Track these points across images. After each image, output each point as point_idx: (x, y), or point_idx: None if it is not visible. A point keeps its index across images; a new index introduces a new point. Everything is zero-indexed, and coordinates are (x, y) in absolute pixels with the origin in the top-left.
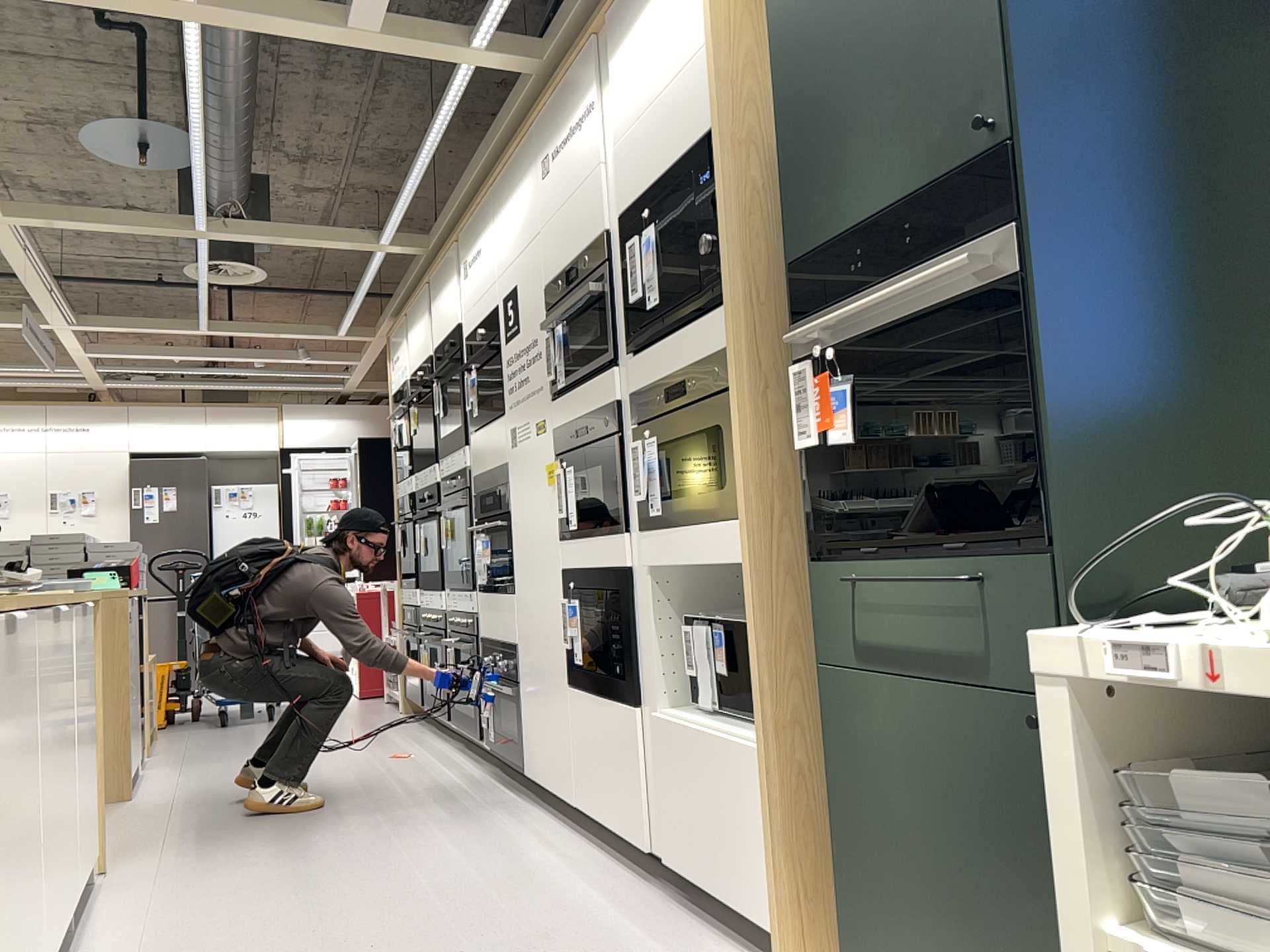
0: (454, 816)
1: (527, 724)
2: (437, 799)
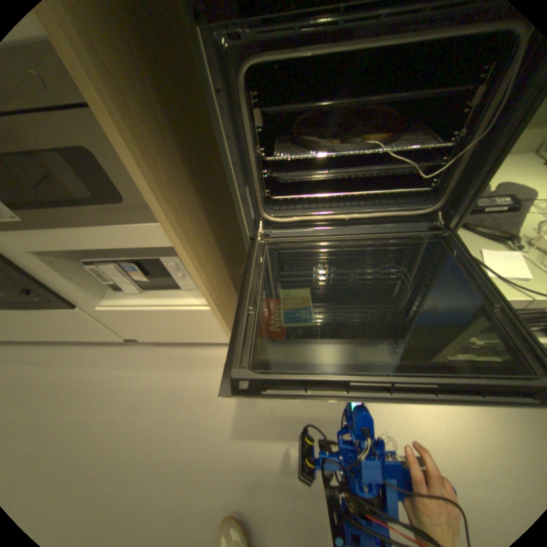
0: None
1: None
2: None
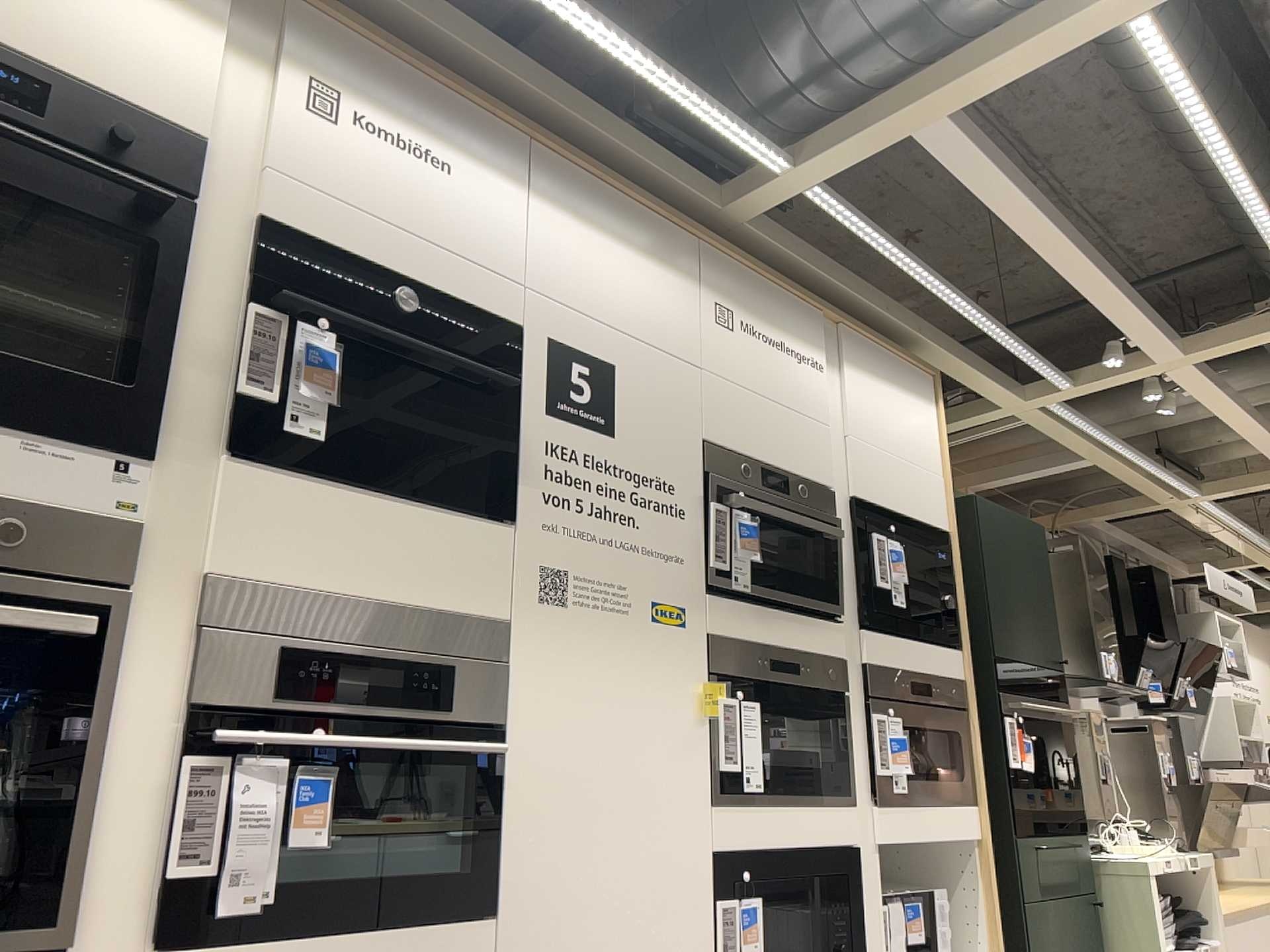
0: None
1: None
2: None
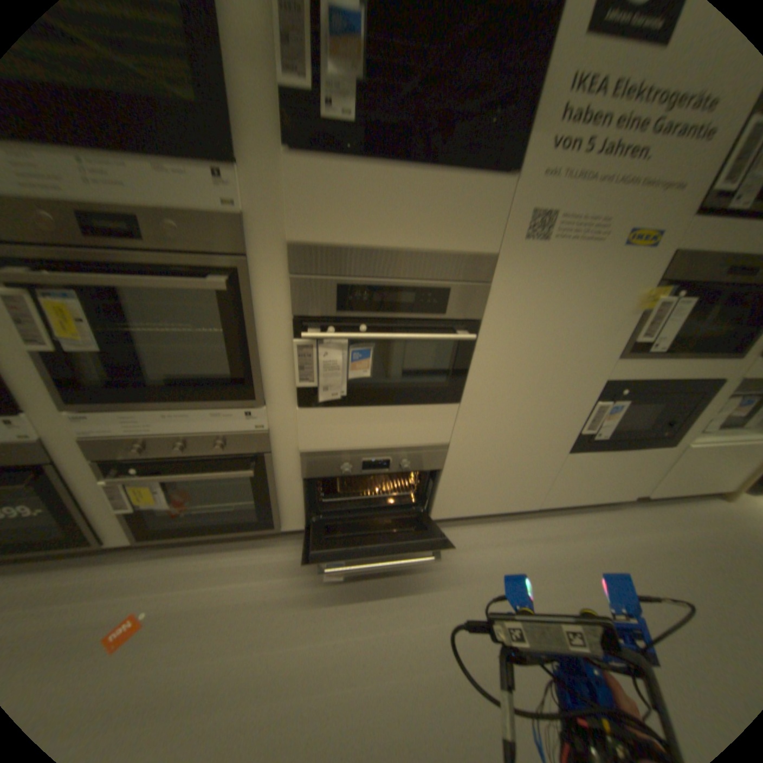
0: (451, 593)
1: (452, 490)
2: (379, 603)
